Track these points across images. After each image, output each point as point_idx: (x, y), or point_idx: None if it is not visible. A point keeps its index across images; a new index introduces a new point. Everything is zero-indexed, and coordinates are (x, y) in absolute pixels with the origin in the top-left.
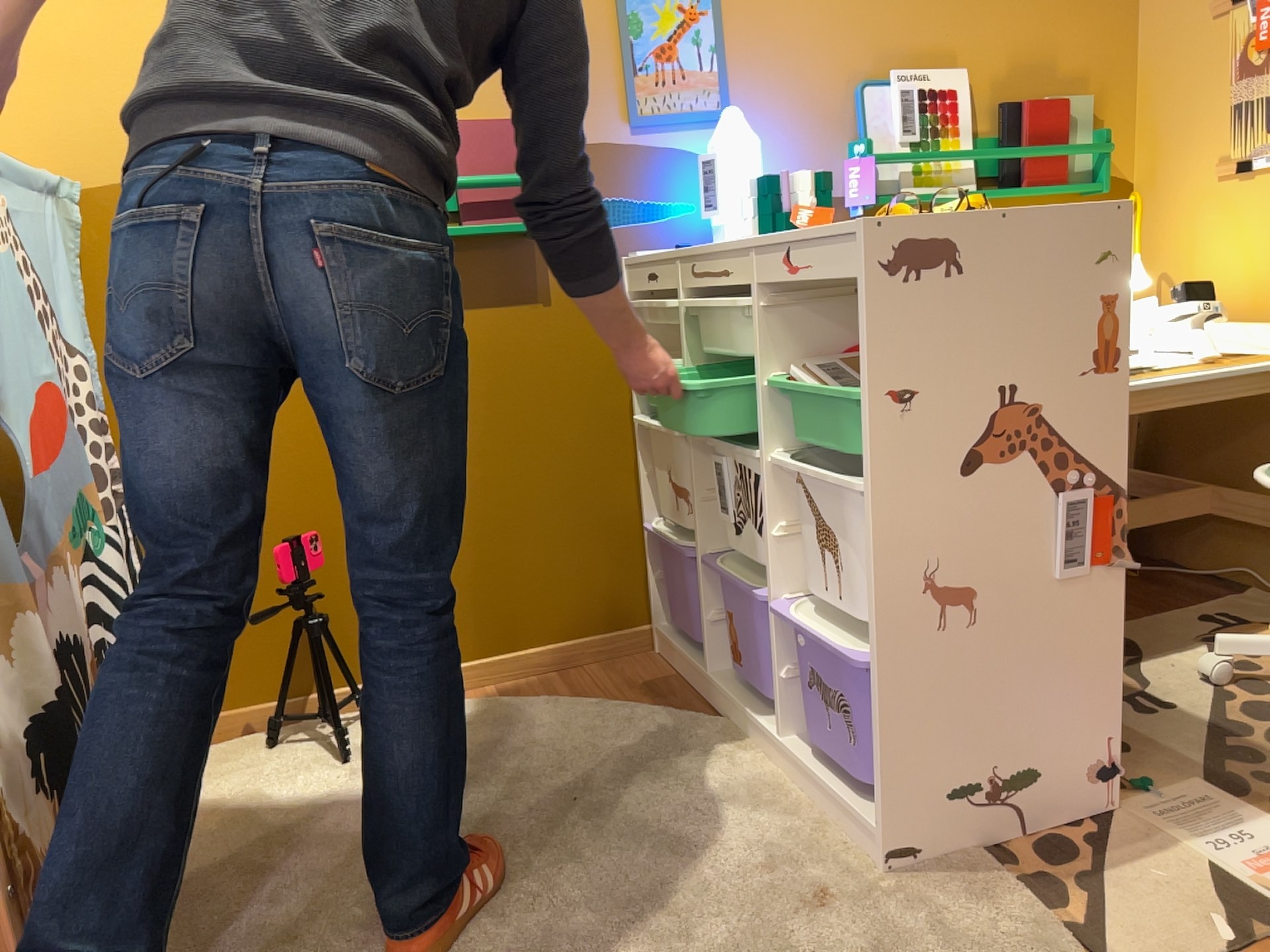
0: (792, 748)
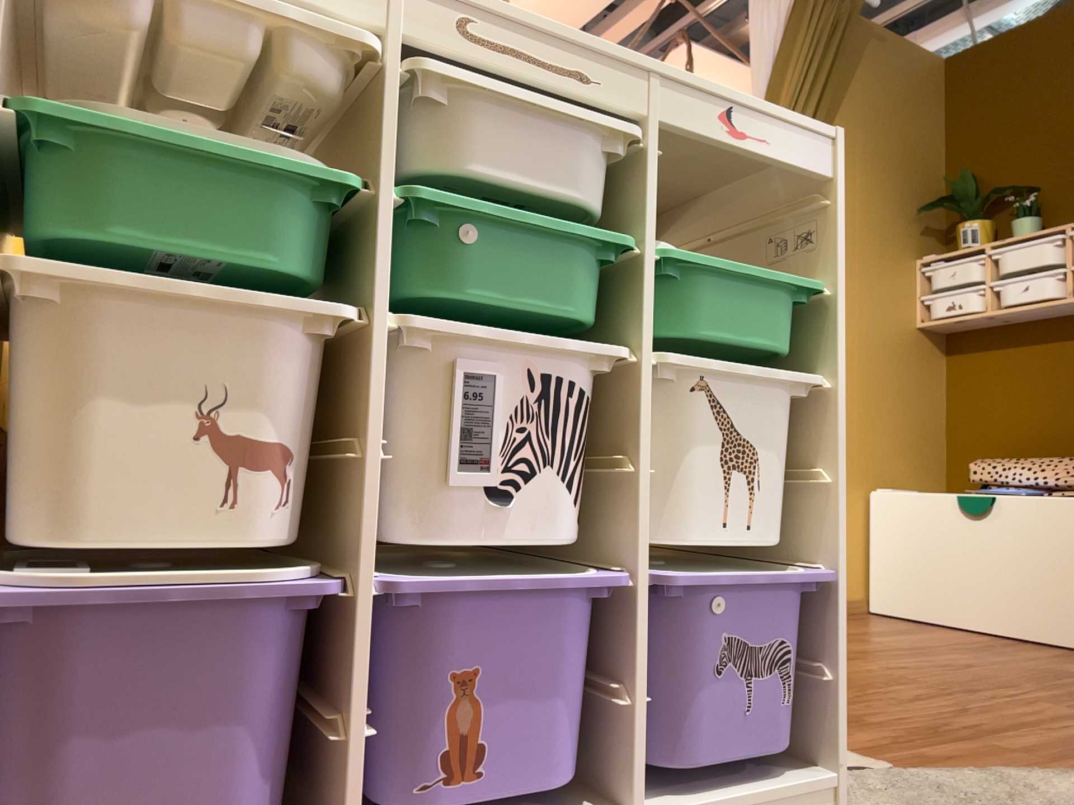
0: (643, 803)
